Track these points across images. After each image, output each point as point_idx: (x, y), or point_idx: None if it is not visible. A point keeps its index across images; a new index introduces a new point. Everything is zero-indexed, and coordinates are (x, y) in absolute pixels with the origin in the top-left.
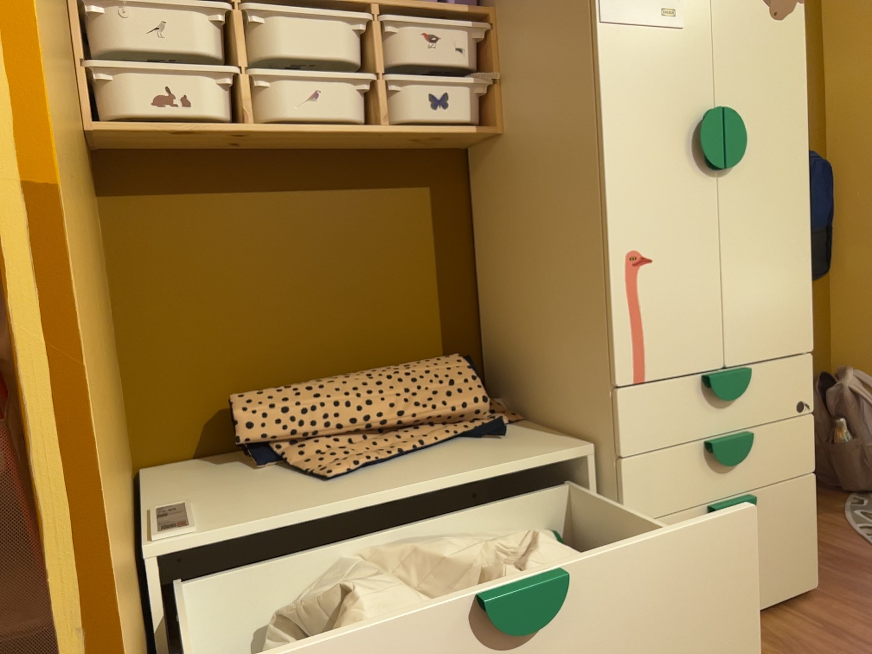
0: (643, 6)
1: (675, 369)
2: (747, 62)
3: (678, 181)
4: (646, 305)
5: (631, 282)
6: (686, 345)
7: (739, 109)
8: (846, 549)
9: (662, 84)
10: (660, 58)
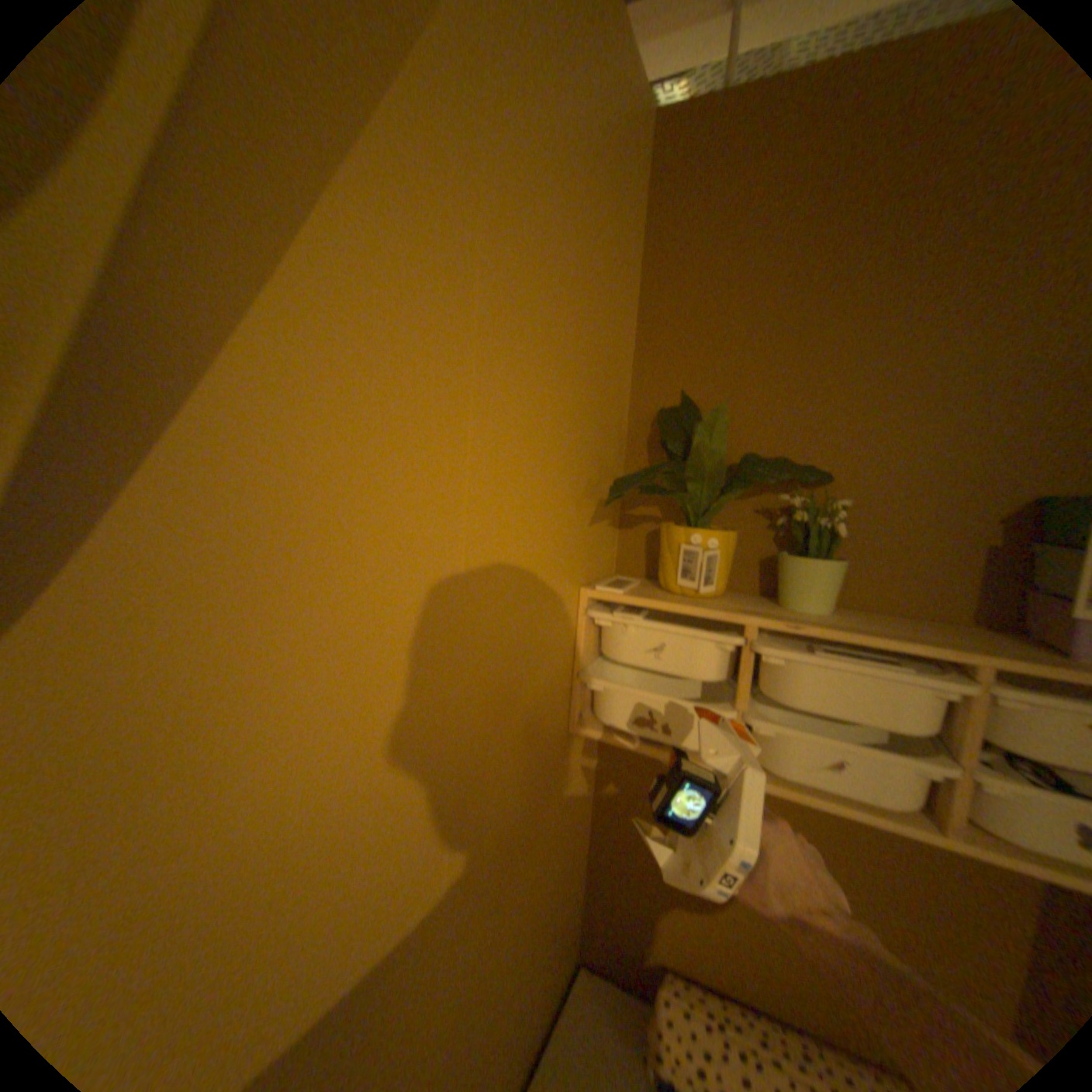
0: None
1: None
2: None
3: None
4: None
5: None
6: None
7: None
8: None
9: None
10: None
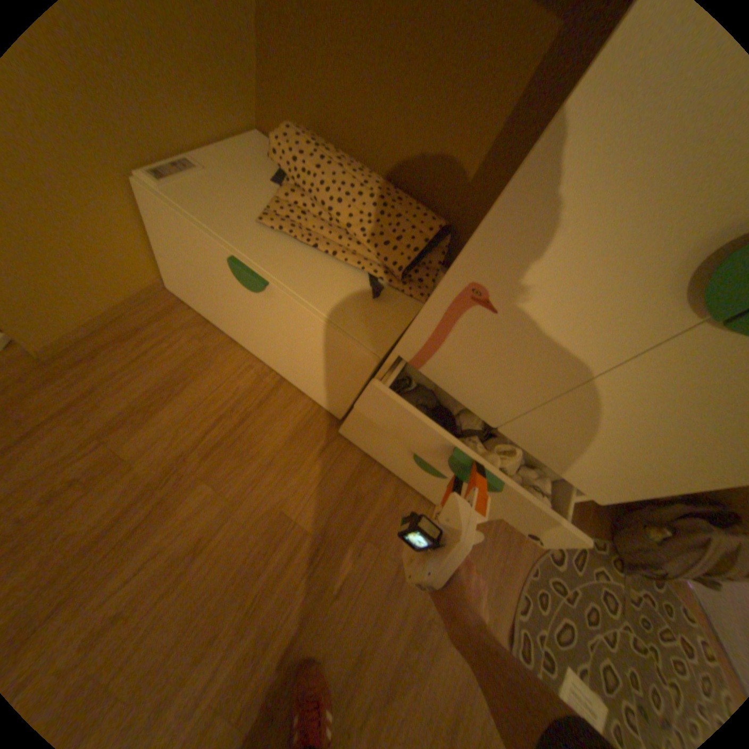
0: None
1: (450, 389)
2: None
3: (628, 271)
4: (458, 334)
5: (458, 306)
6: (473, 389)
7: None
8: (521, 540)
9: None
10: None
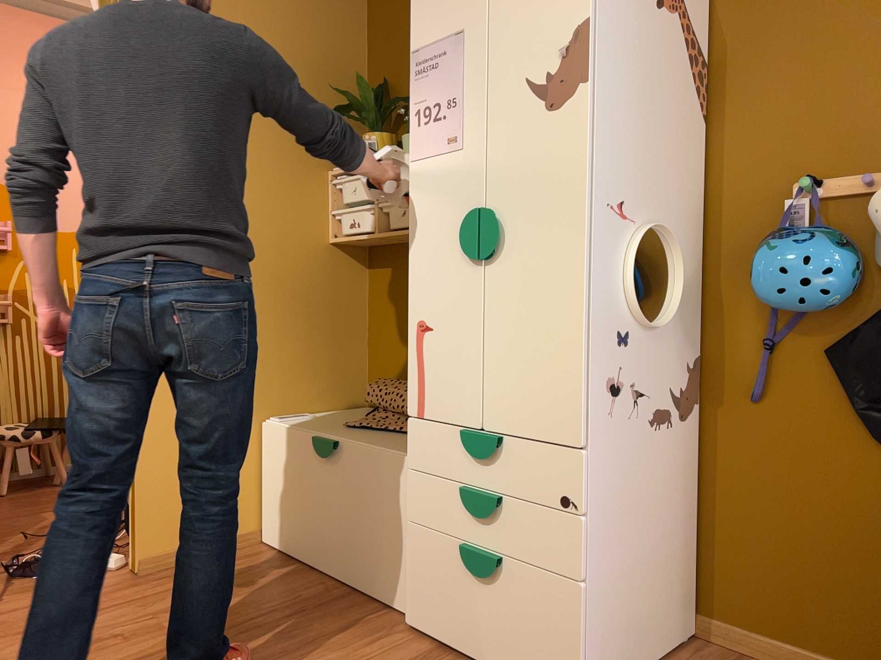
0: (435, 141)
1: (443, 417)
2: (518, 161)
3: (453, 269)
4: (426, 361)
5: (418, 342)
6: (452, 401)
7: (507, 204)
8: None
9: (445, 195)
10: (445, 176)
